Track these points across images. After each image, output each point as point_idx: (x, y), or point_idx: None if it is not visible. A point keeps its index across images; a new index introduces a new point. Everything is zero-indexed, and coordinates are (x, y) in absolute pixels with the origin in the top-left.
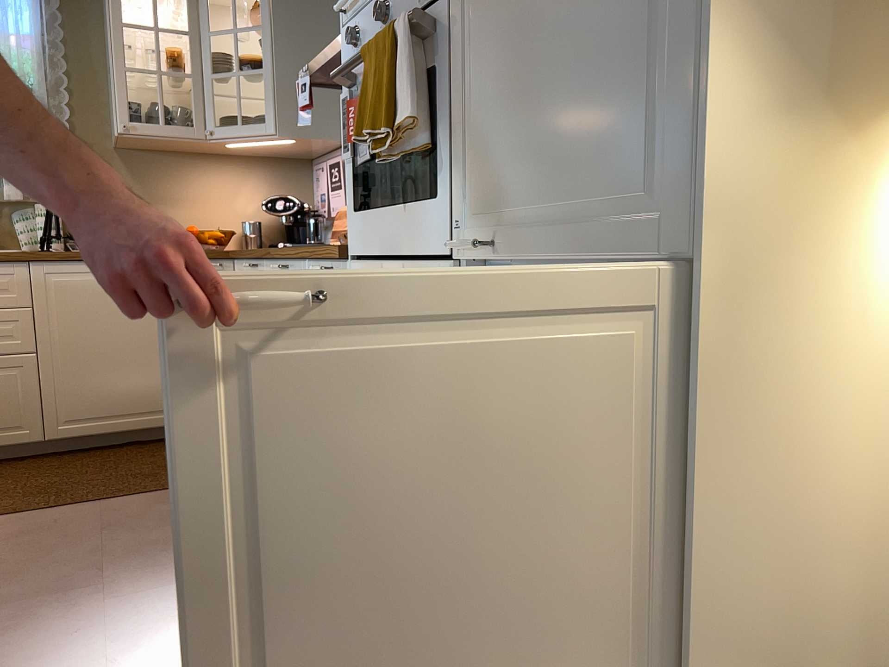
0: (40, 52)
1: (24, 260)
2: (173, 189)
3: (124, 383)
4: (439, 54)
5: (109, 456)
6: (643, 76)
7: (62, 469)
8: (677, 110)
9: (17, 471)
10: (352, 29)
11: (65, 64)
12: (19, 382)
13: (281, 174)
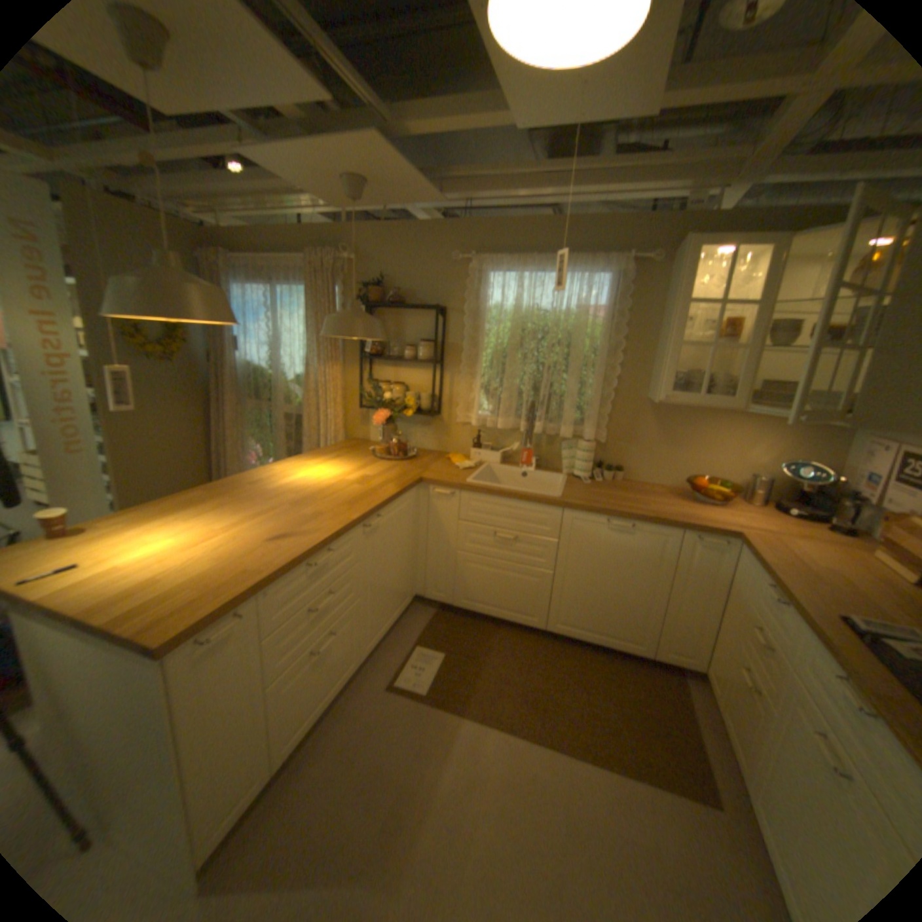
0: (609, 321)
1: (560, 507)
2: (691, 435)
3: (611, 613)
4: None
5: (586, 664)
6: None
7: (552, 667)
8: None
9: (524, 651)
10: None
11: (625, 330)
12: (538, 588)
13: (813, 432)
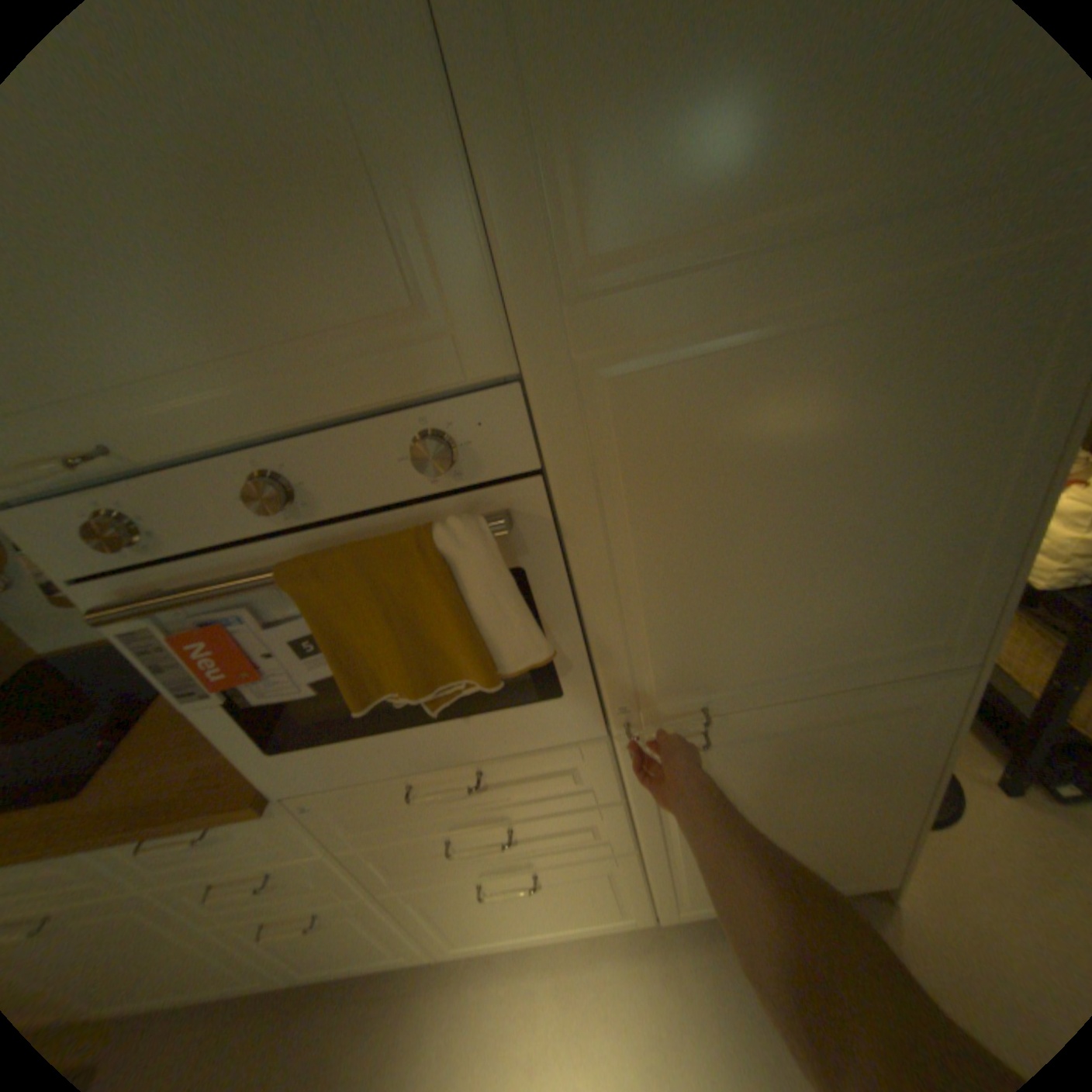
0: None
1: None
2: None
3: None
4: (536, 561)
5: None
6: (941, 565)
7: None
8: (973, 585)
9: None
10: (100, 525)
11: None
12: None
13: None
